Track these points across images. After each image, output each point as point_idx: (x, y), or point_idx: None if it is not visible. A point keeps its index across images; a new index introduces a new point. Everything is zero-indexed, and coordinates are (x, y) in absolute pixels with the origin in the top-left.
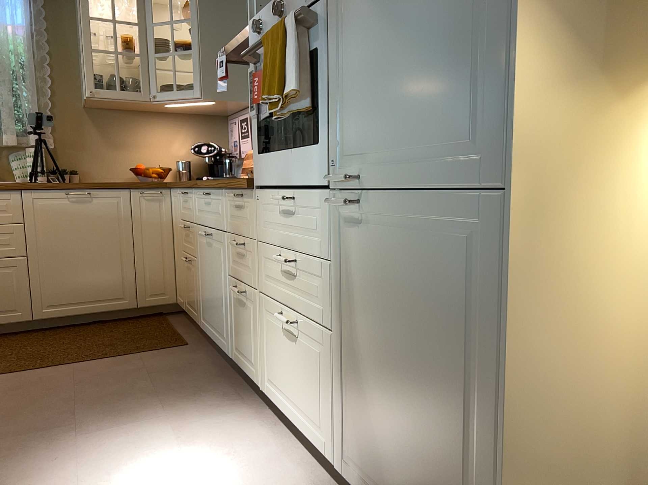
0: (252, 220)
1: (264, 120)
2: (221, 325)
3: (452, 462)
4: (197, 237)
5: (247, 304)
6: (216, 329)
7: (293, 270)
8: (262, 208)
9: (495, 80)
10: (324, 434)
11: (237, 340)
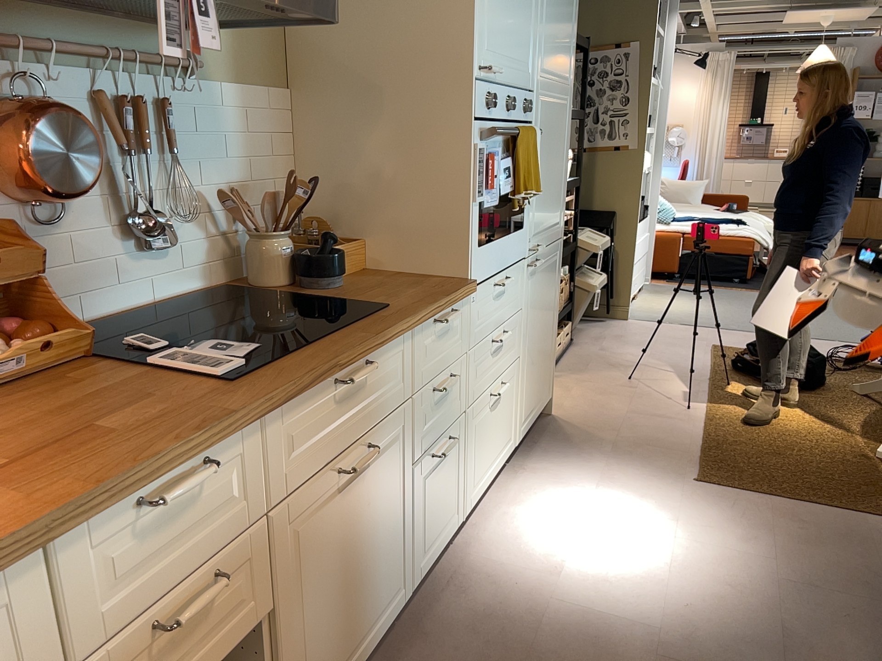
0: (463, 332)
1: (483, 208)
2: (385, 588)
3: (548, 351)
4: (279, 540)
5: (448, 451)
6: (369, 625)
7: (508, 336)
8: (475, 308)
9: (562, 198)
10: (510, 437)
11: (426, 535)
